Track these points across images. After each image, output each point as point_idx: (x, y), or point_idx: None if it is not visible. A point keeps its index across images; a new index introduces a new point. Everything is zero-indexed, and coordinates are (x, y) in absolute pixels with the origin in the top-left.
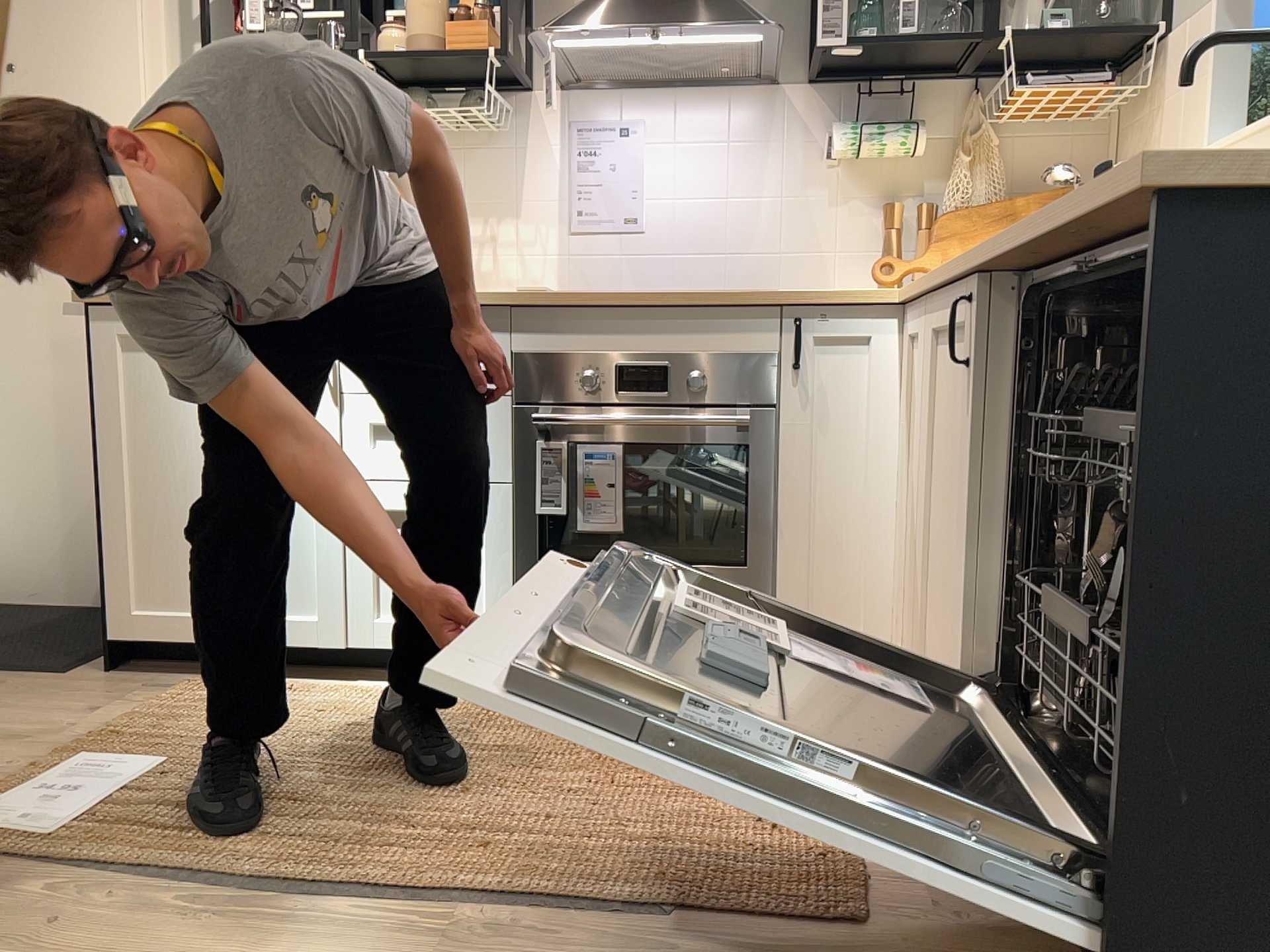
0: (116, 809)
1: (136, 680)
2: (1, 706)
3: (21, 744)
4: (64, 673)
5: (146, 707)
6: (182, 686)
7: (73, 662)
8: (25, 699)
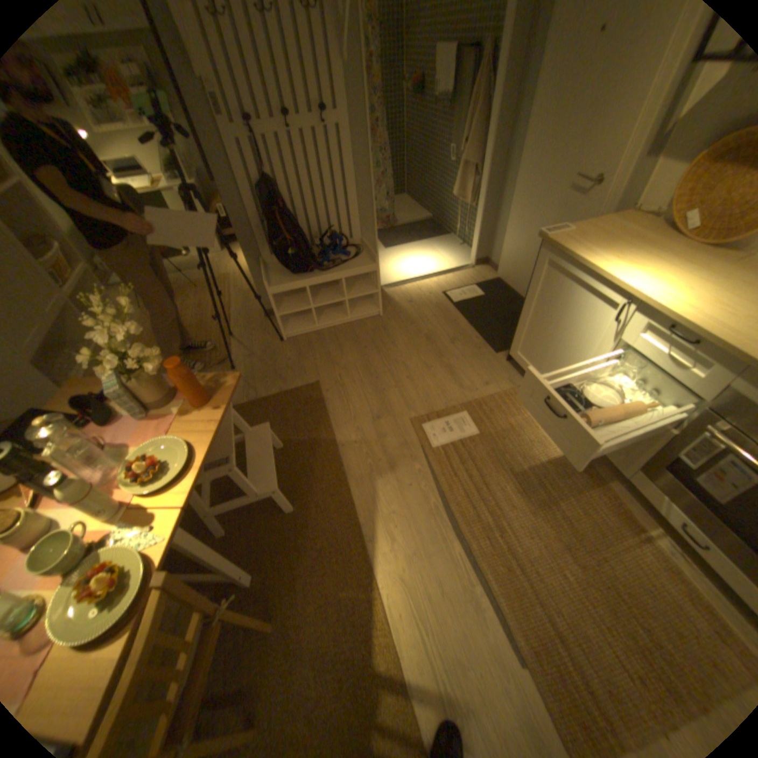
0: (453, 445)
1: (511, 371)
2: (472, 361)
3: (462, 388)
4: (497, 351)
5: (500, 391)
6: (517, 387)
7: (504, 347)
8: (479, 361)
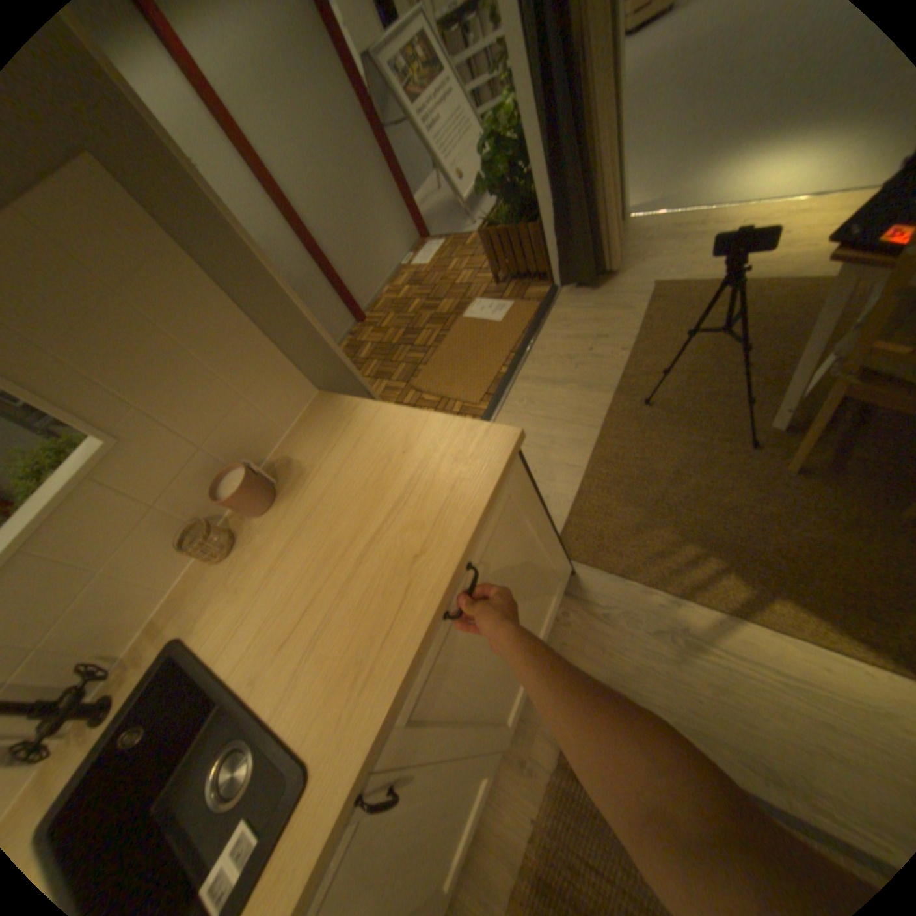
0: None
1: None
2: None
3: None
4: None
5: None
6: None
7: None
8: None
